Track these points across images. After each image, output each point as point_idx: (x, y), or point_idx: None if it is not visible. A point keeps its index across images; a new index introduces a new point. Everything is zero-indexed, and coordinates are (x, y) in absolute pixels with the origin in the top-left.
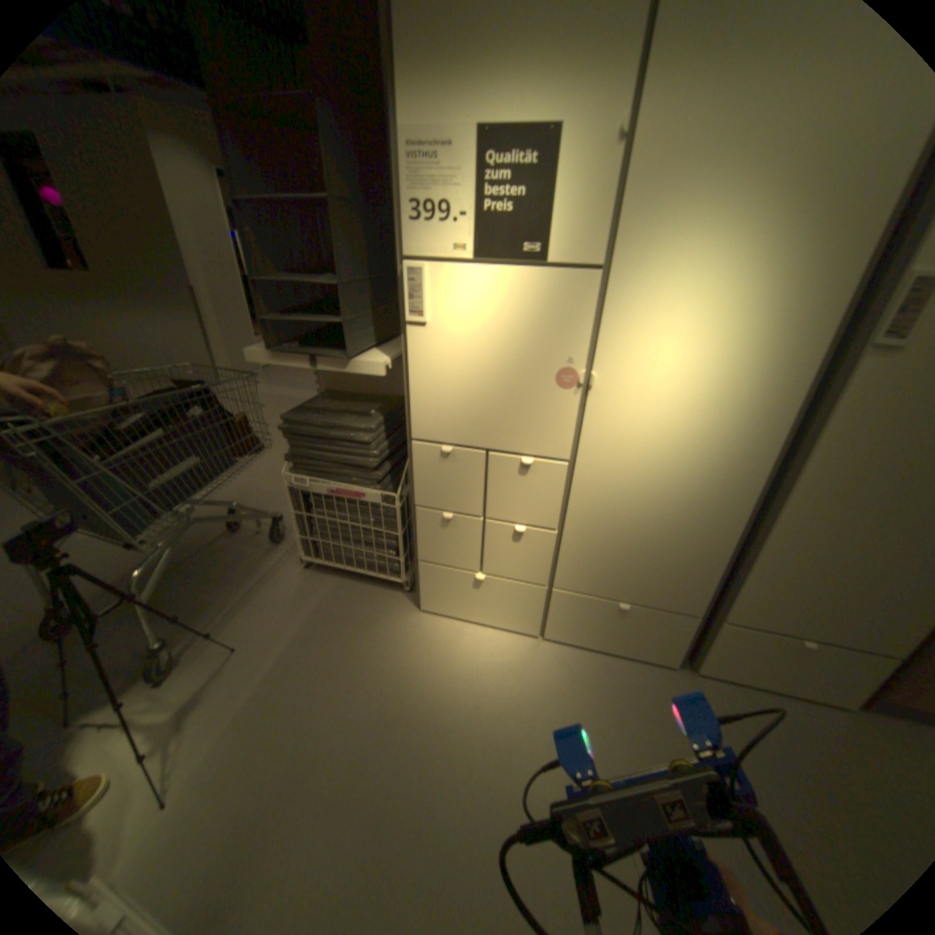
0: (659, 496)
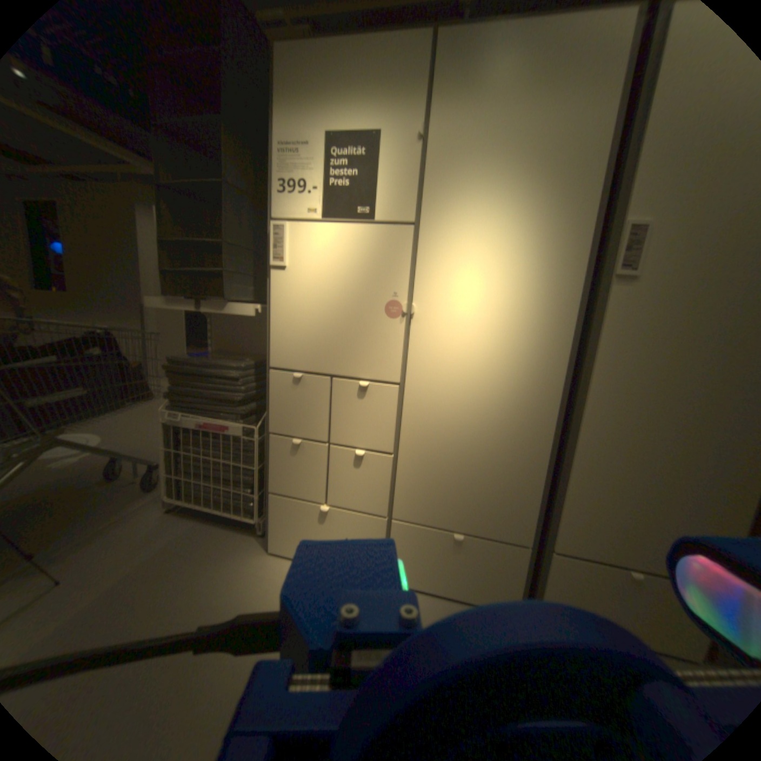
0: (476, 416)
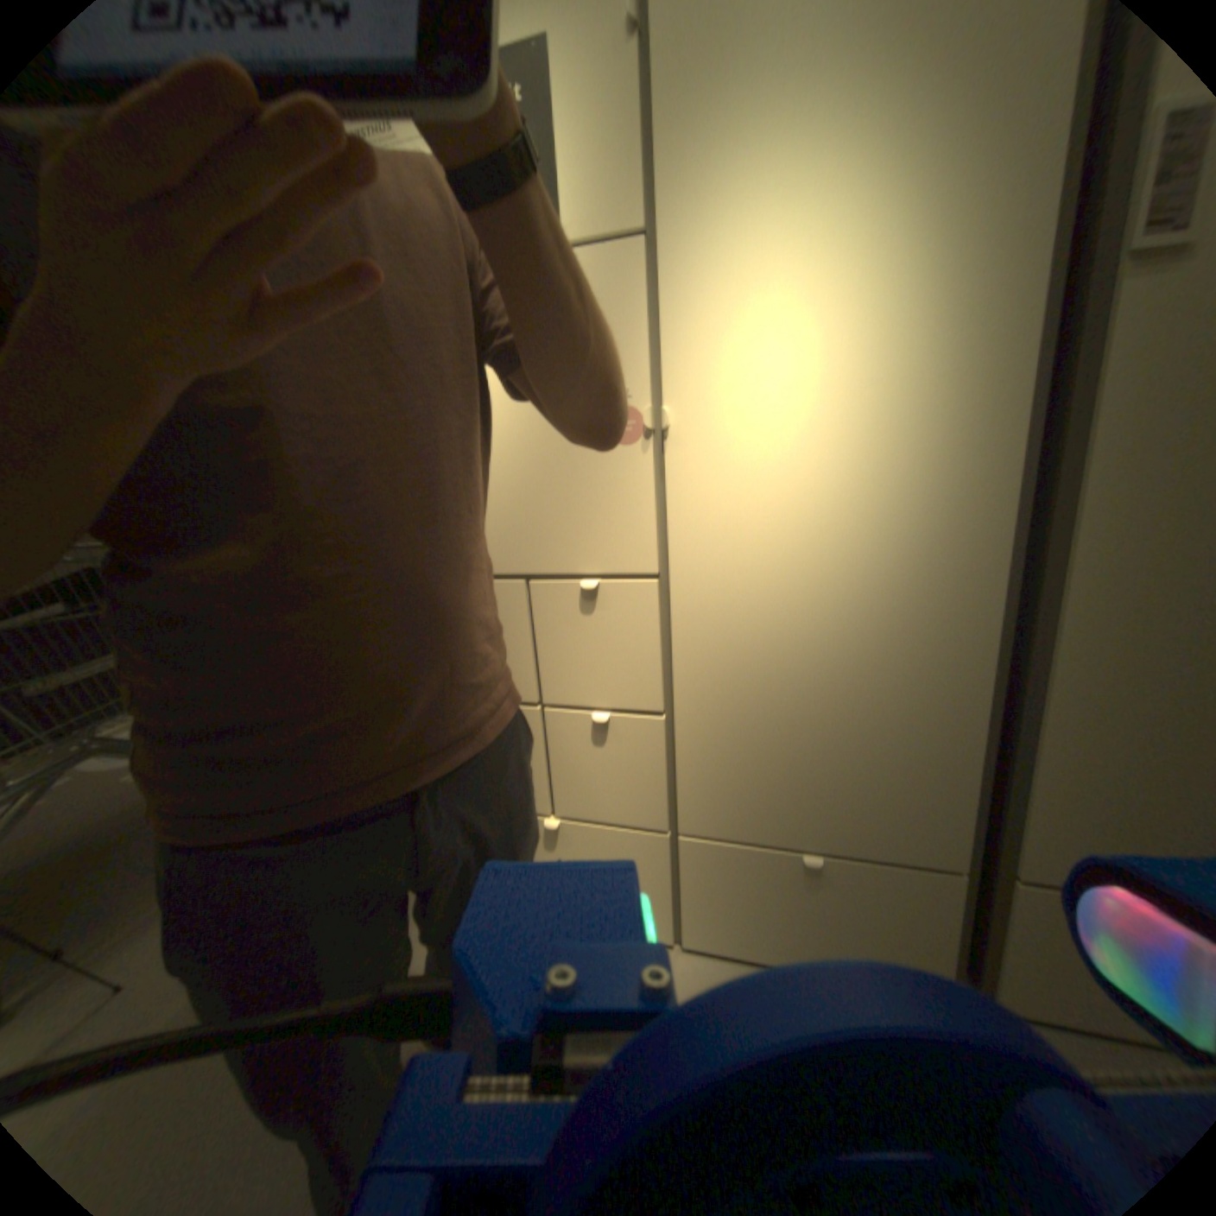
0: (825, 619)
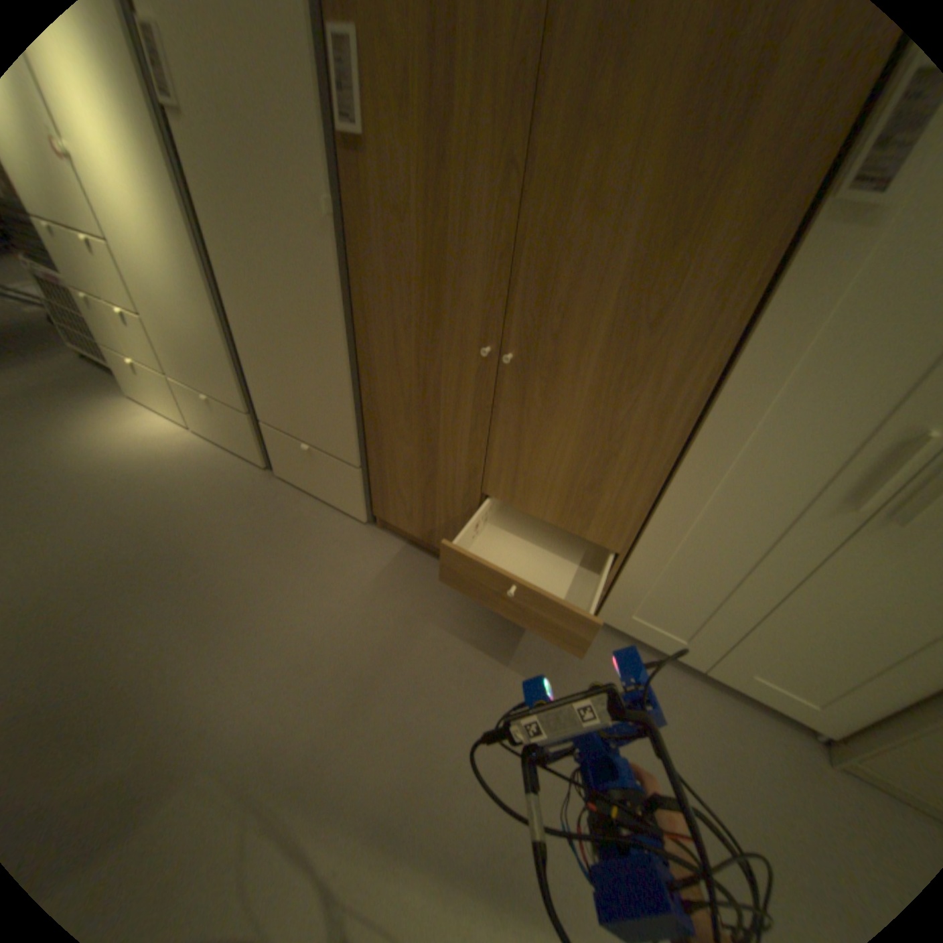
0: (165, 281)
